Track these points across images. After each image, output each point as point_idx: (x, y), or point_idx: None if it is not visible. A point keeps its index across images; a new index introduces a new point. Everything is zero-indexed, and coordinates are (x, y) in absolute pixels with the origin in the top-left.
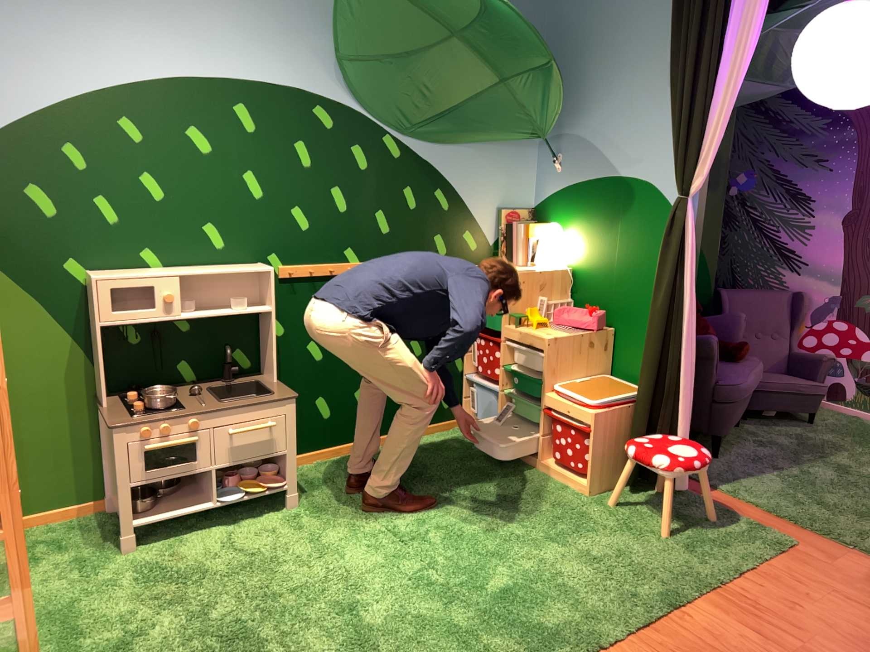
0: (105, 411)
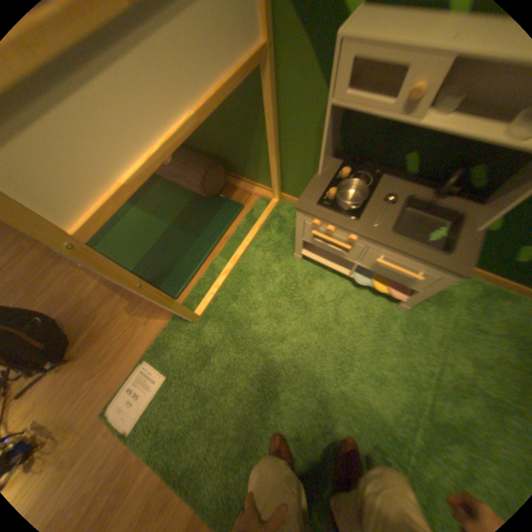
0: (314, 181)
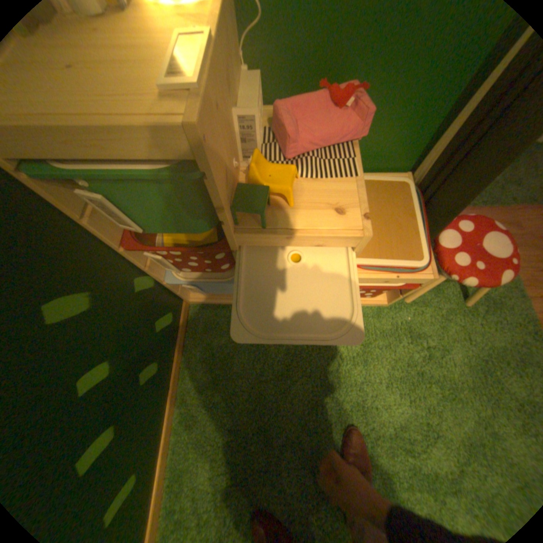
0: None
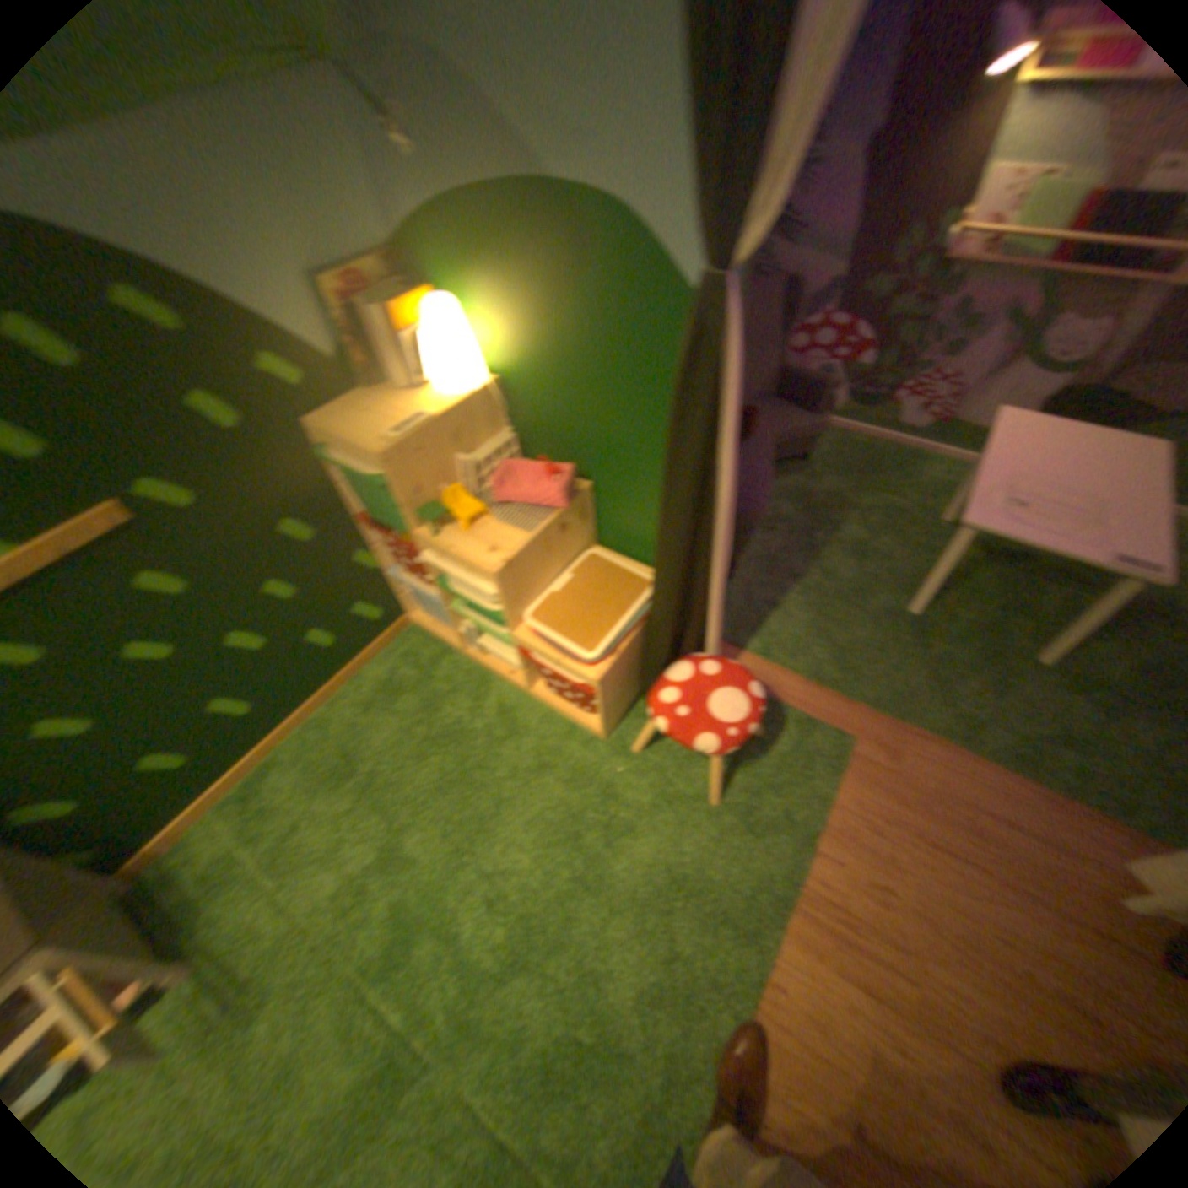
0: None
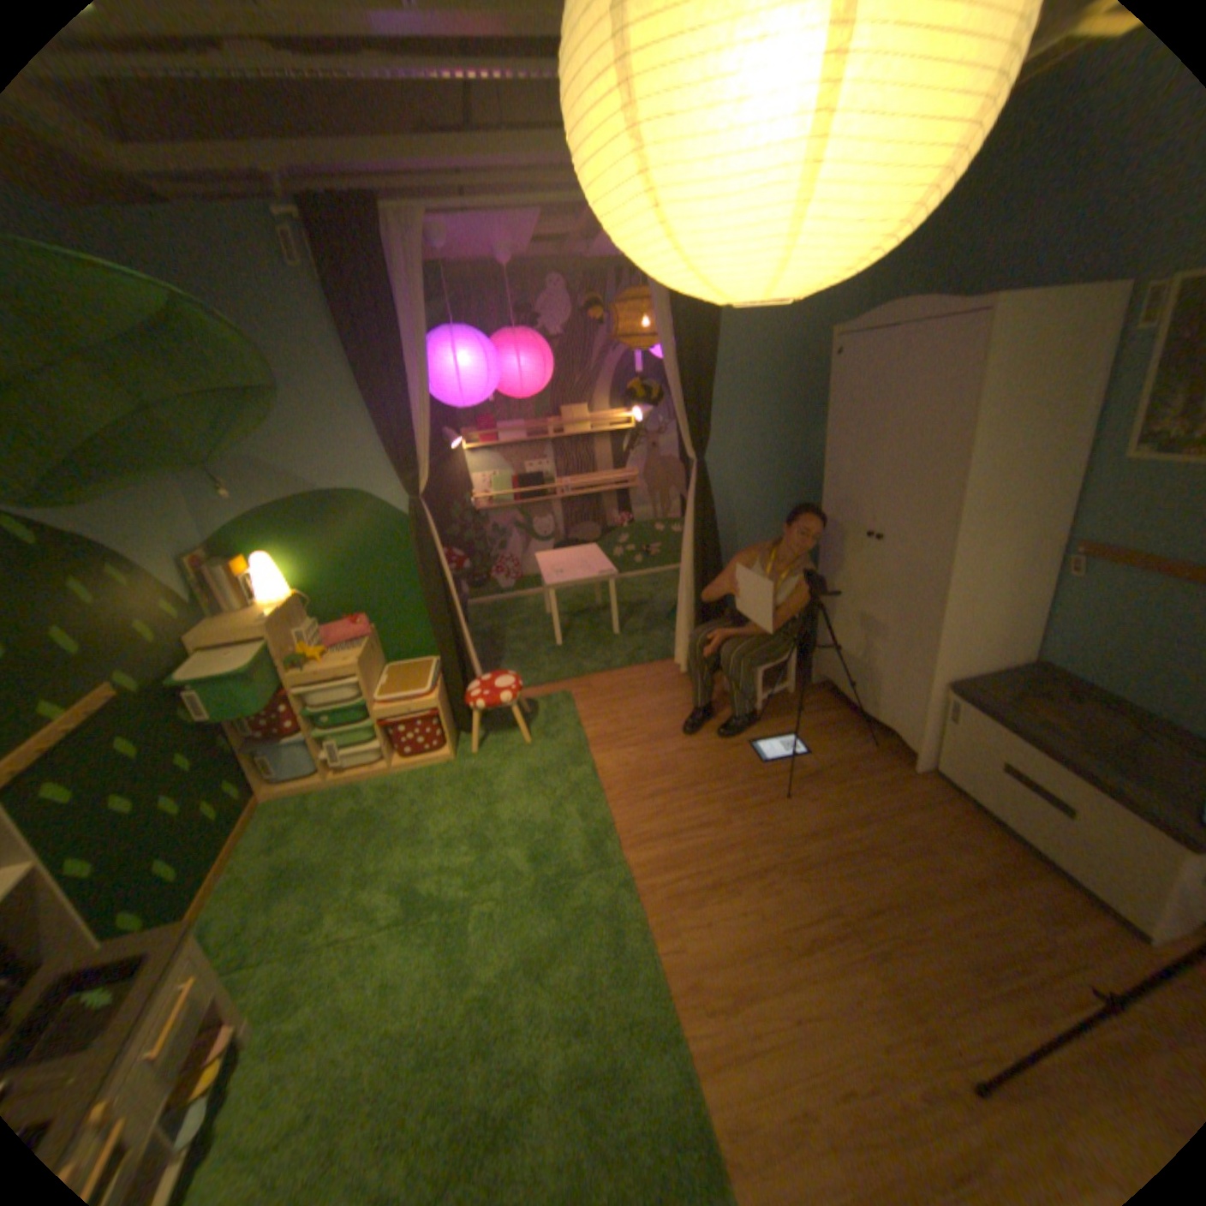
0: None
